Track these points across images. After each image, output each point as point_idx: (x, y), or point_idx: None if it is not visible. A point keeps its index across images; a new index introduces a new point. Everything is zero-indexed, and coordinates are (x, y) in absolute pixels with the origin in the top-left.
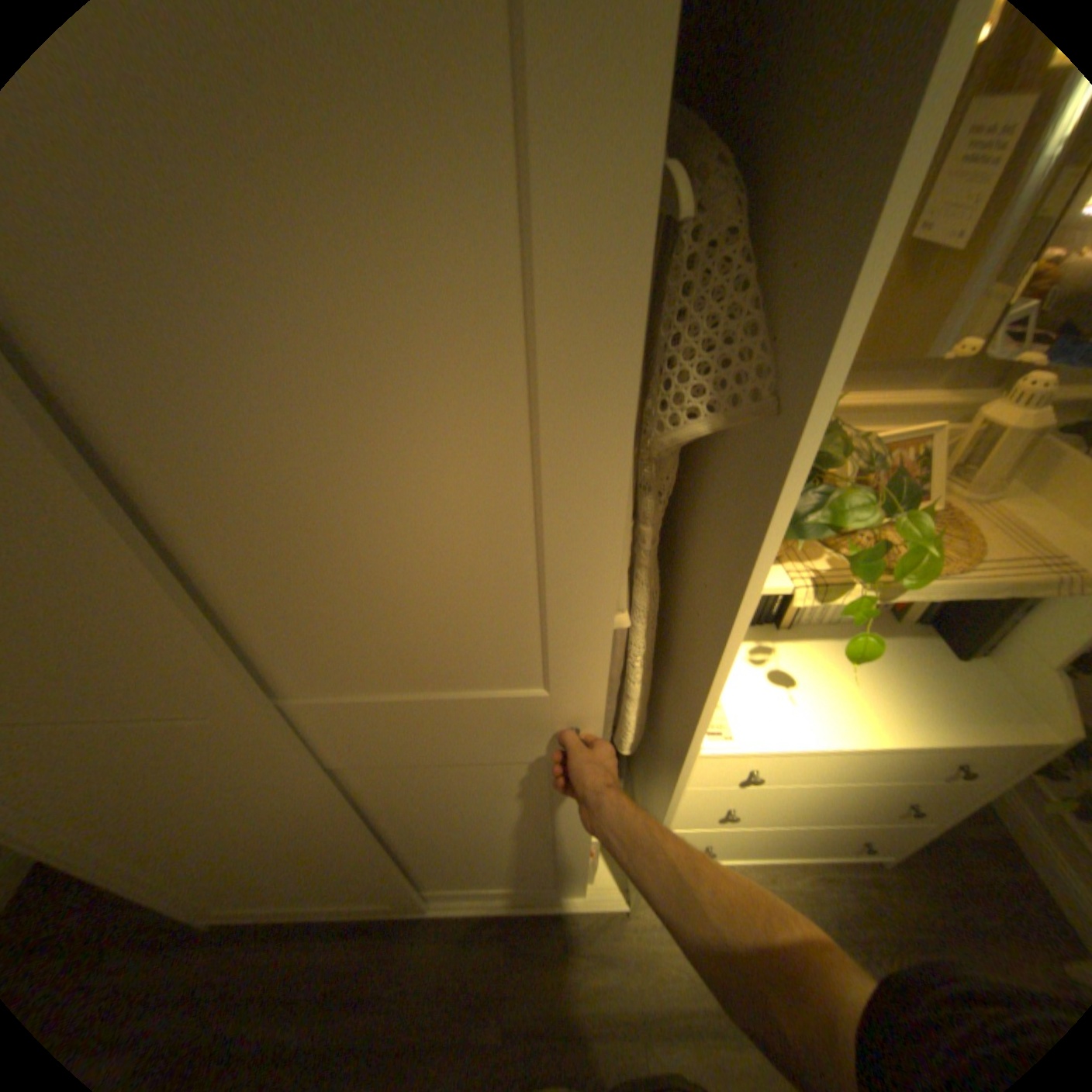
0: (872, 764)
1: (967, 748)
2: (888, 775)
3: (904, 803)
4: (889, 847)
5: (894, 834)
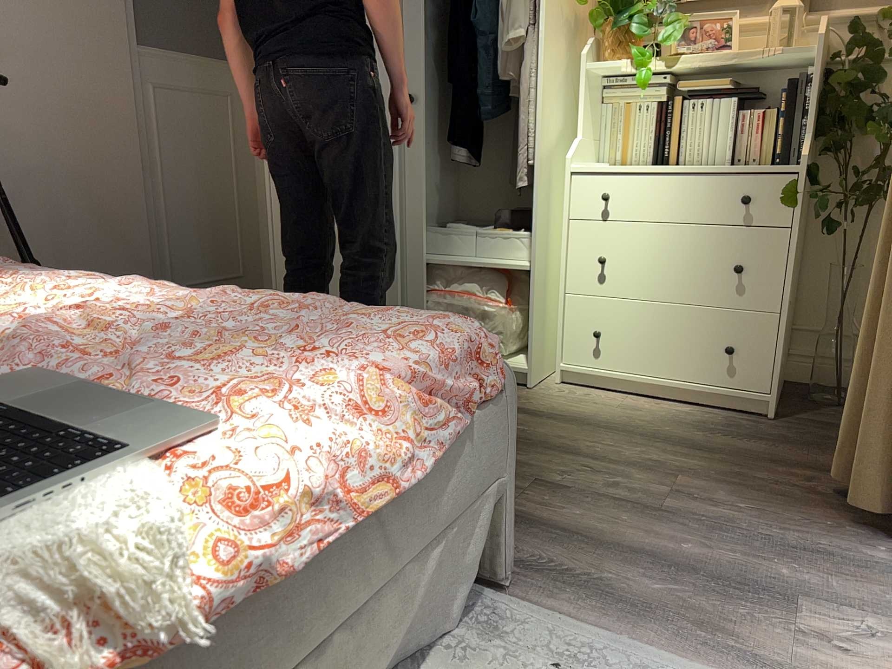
0: (681, 191)
1: (738, 173)
2: (697, 208)
3: (729, 260)
4: (755, 362)
5: (747, 328)
